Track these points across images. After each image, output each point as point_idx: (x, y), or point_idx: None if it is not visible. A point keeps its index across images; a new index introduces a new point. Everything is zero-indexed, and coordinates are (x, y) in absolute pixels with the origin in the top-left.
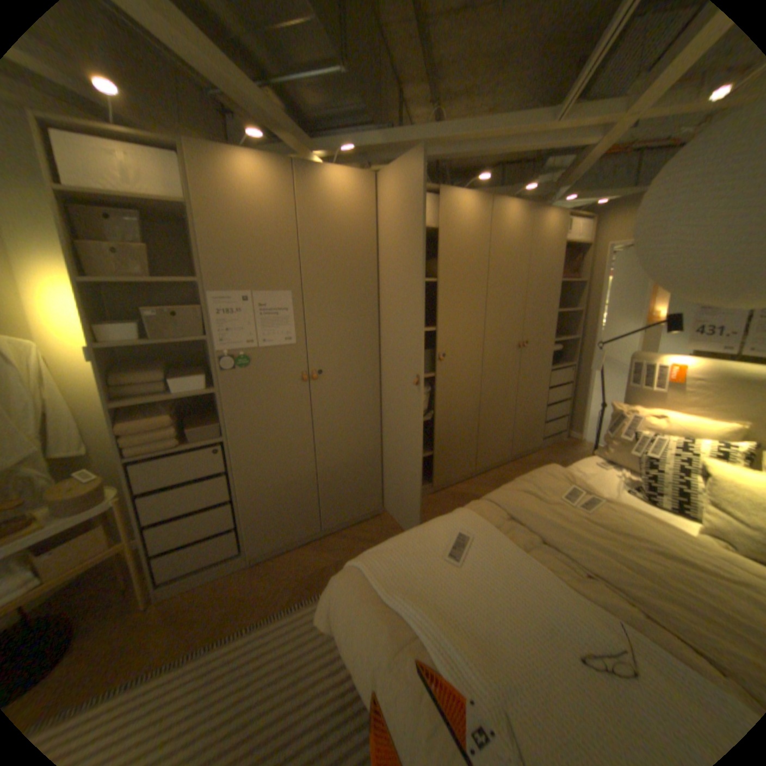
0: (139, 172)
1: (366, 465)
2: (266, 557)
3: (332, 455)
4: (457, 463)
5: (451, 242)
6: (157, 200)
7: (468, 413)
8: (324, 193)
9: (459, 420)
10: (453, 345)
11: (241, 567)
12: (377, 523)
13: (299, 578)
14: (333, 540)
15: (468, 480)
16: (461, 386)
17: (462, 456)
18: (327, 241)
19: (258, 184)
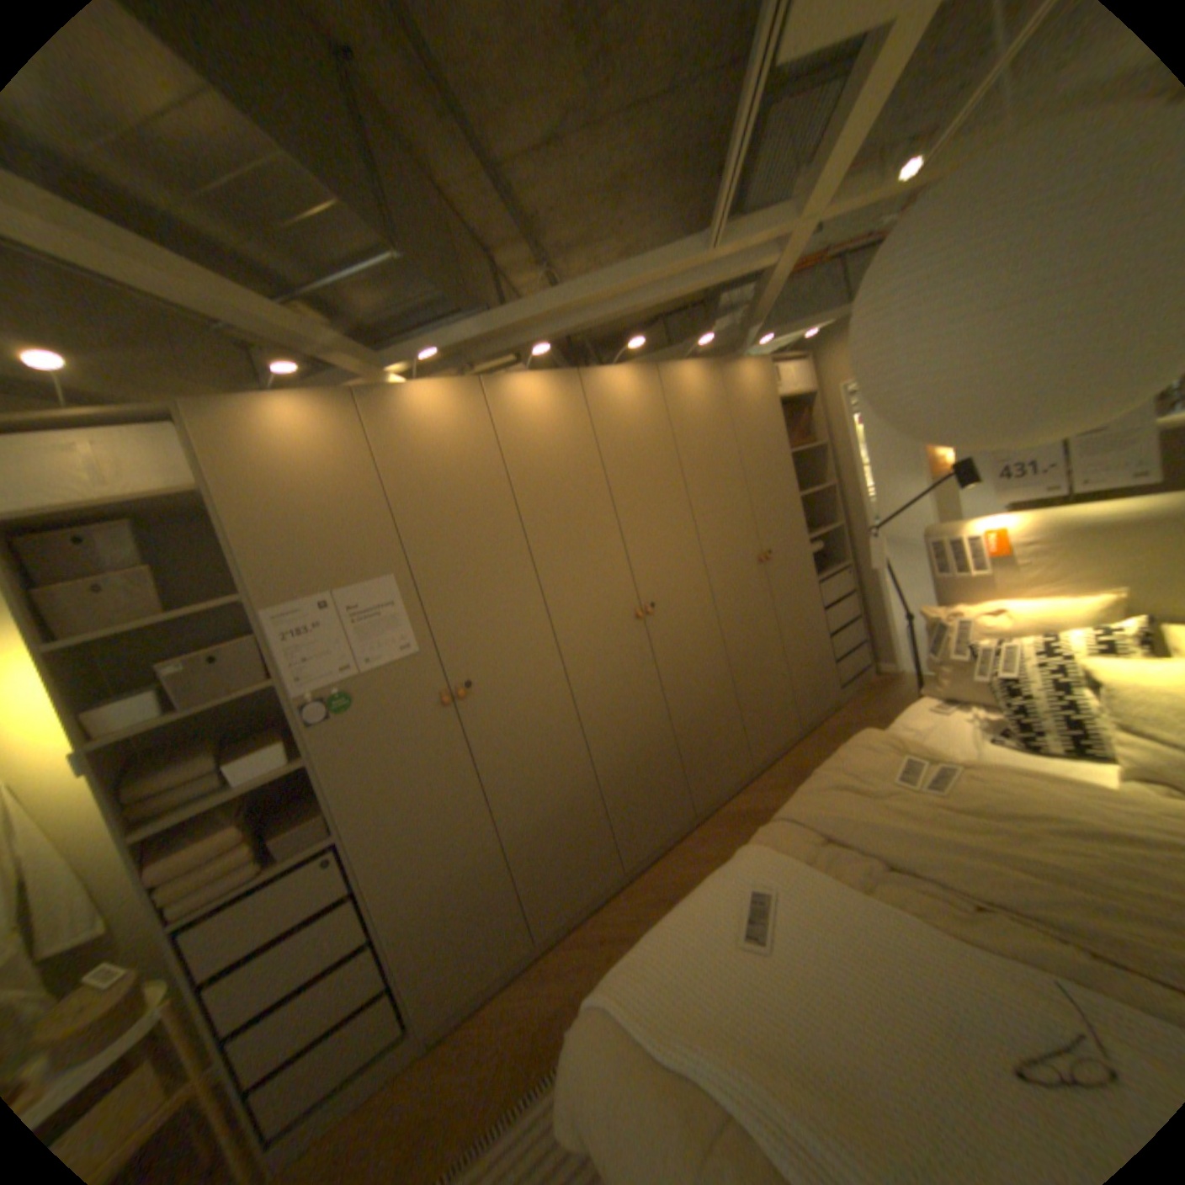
0: (118, 462)
1: (579, 812)
2: (451, 1023)
3: (521, 812)
4: (723, 764)
5: (616, 439)
6: (153, 494)
7: (716, 680)
8: (409, 421)
9: (706, 697)
10: (662, 586)
11: (412, 1055)
12: (622, 904)
13: (515, 1045)
14: (558, 956)
15: (747, 787)
16: (692, 644)
17: (727, 752)
18: (430, 487)
19: (307, 434)
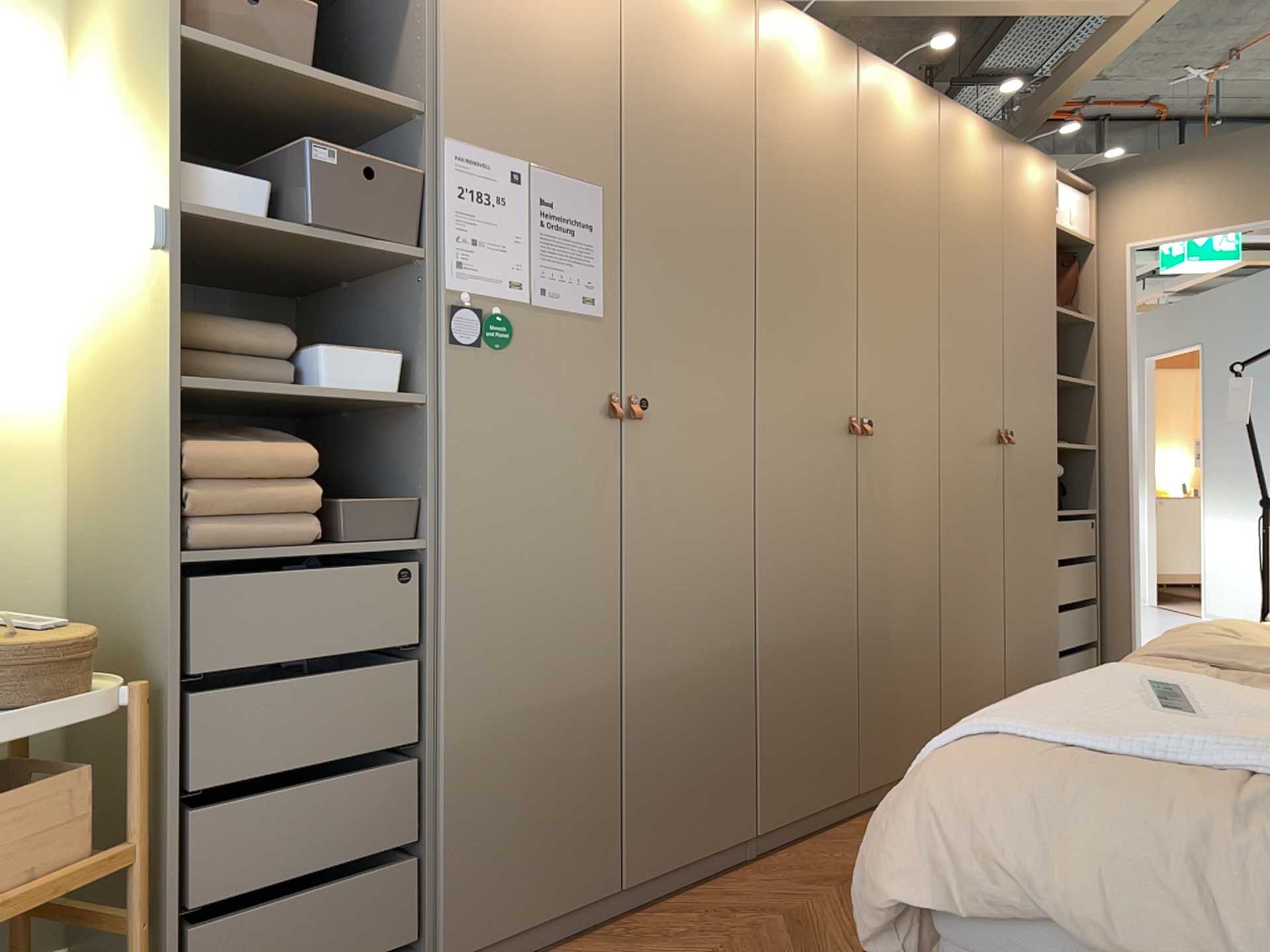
0: None
1: (726, 691)
2: None
3: (657, 645)
4: (907, 725)
5: (879, 164)
6: None
7: (922, 584)
8: None
9: (906, 602)
10: (889, 401)
11: None
12: (752, 876)
13: None
14: (655, 917)
15: None
16: (906, 510)
17: (915, 707)
18: (672, 95)
19: None
